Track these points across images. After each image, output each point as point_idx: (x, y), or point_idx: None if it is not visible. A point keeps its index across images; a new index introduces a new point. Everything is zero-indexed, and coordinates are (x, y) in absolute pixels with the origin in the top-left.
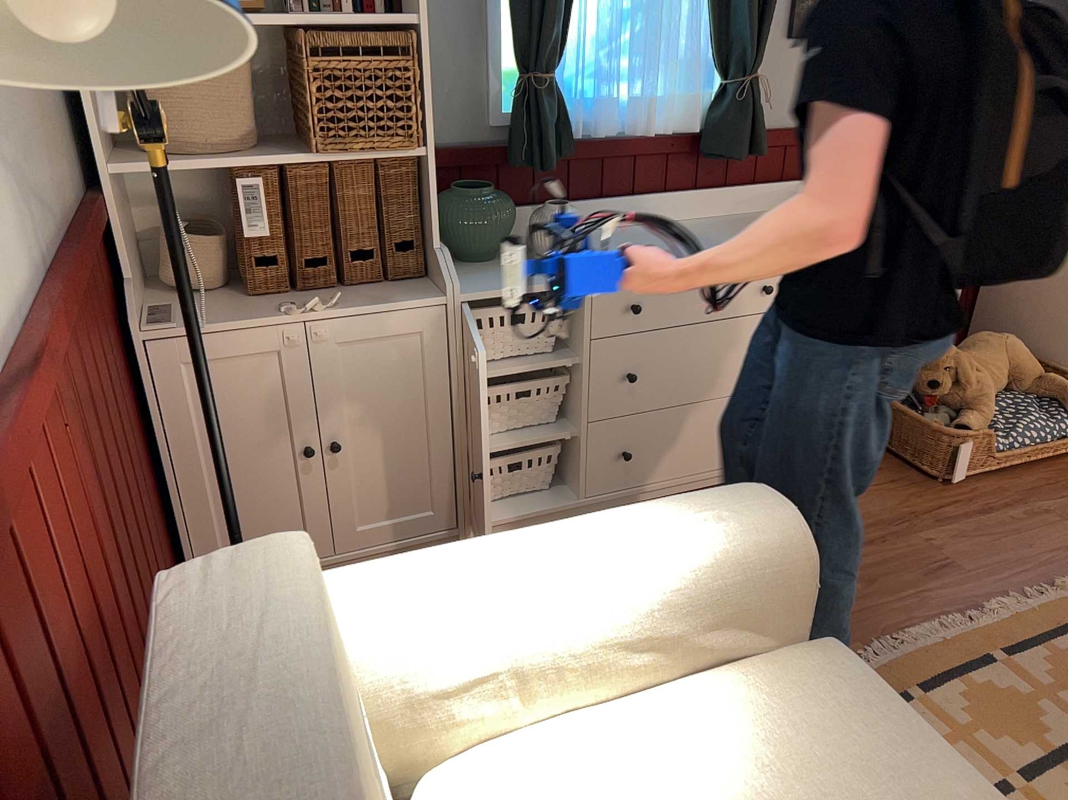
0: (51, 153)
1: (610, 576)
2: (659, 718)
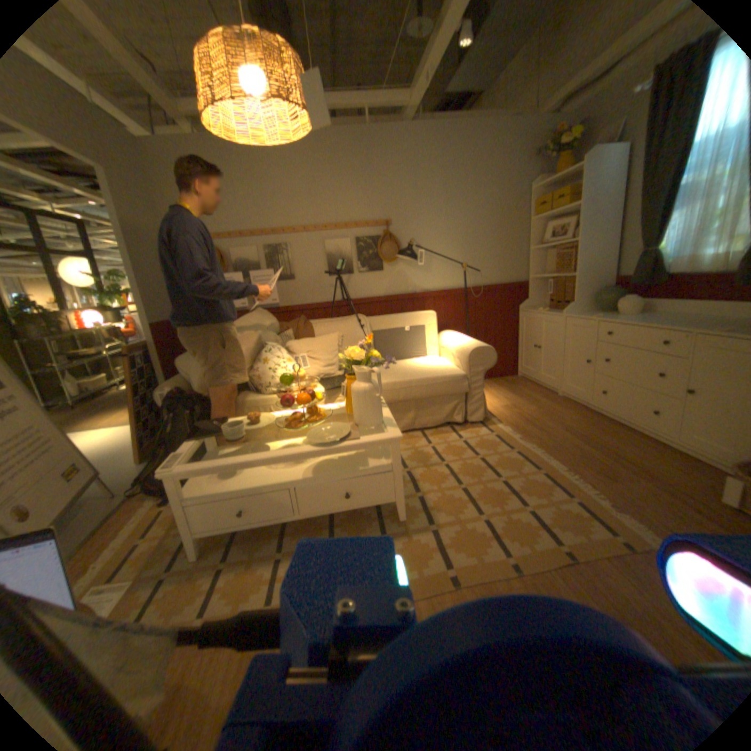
0: (504, 270)
1: (457, 341)
2: (444, 363)
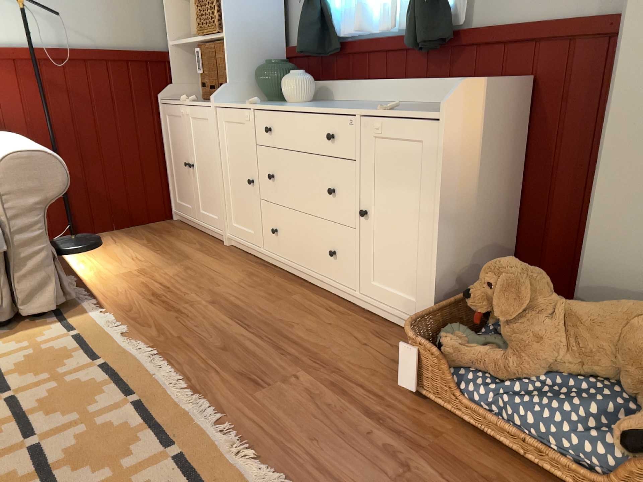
0: (123, 29)
1: None
2: None
